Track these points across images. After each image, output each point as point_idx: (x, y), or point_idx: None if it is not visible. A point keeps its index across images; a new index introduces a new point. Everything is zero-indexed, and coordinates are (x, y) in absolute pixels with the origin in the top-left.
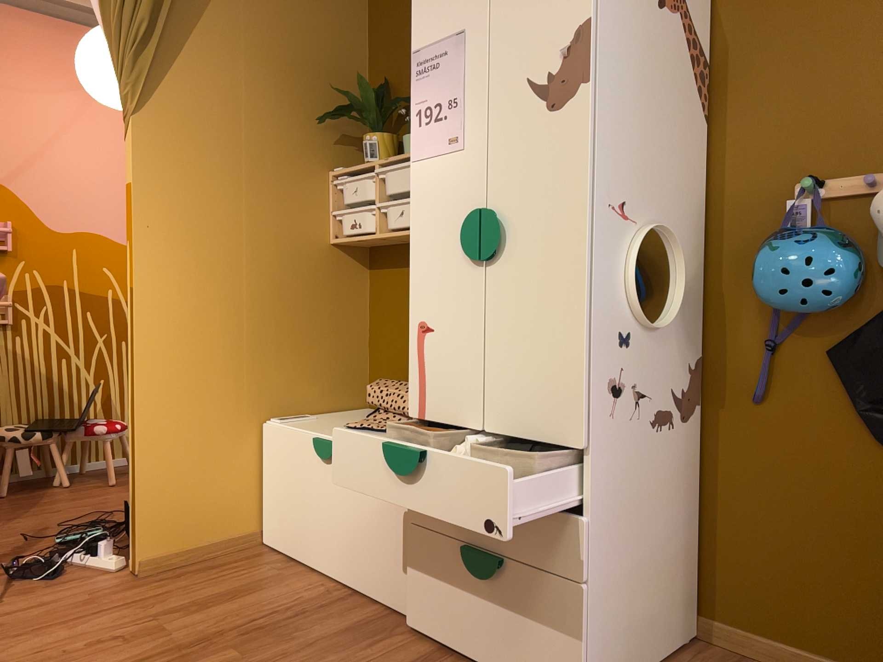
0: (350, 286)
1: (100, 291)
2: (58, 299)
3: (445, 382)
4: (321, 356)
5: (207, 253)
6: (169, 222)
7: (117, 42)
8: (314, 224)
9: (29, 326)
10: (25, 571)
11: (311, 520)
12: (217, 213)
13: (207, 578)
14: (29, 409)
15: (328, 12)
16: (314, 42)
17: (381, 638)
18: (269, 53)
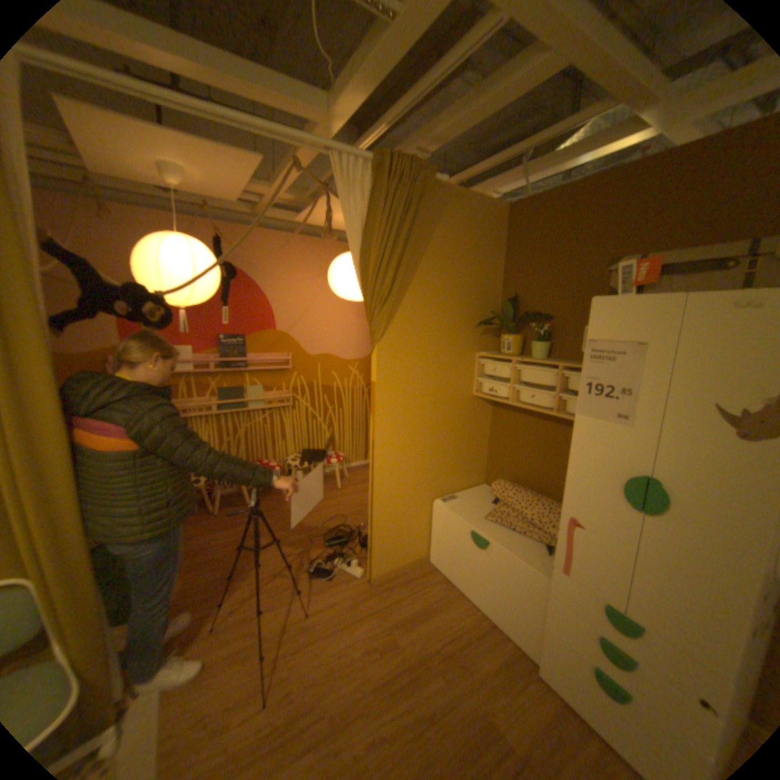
0: (481, 417)
1: (330, 384)
2: (311, 390)
3: (591, 565)
4: (464, 459)
5: (411, 414)
6: (393, 401)
7: (367, 297)
8: (465, 386)
9: (298, 405)
10: (317, 571)
11: (466, 571)
12: (416, 391)
13: (409, 595)
14: (299, 445)
15: (482, 251)
16: (473, 273)
17: (525, 683)
18: (448, 286)
